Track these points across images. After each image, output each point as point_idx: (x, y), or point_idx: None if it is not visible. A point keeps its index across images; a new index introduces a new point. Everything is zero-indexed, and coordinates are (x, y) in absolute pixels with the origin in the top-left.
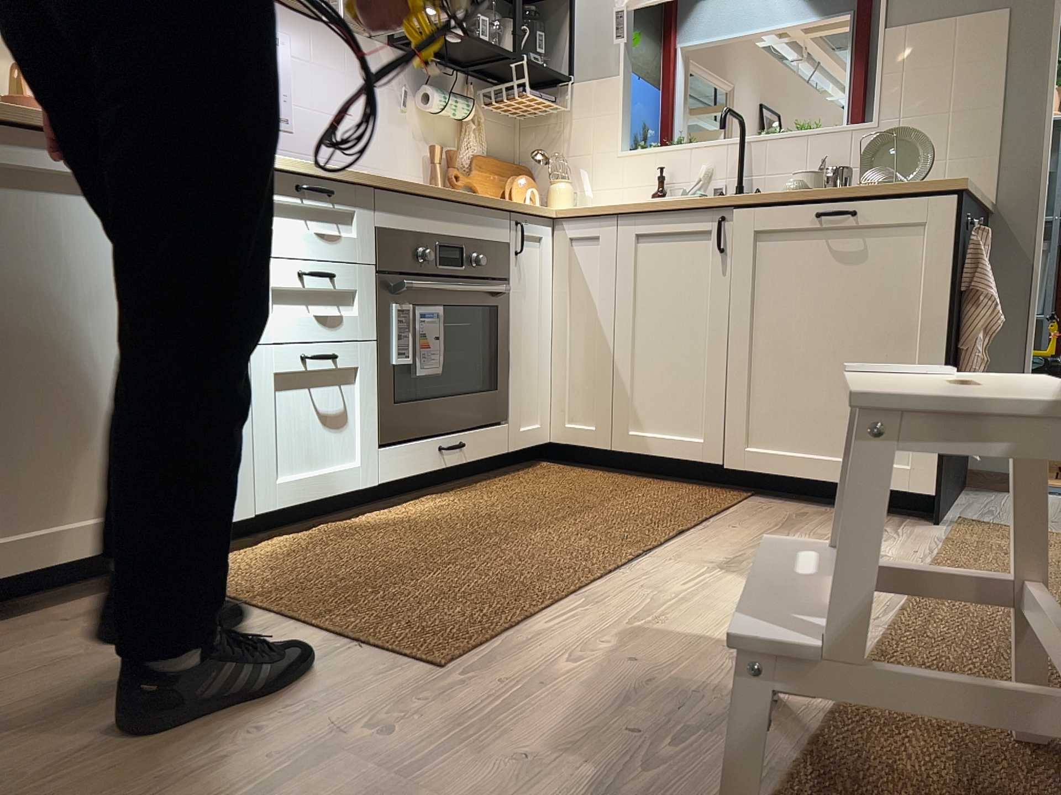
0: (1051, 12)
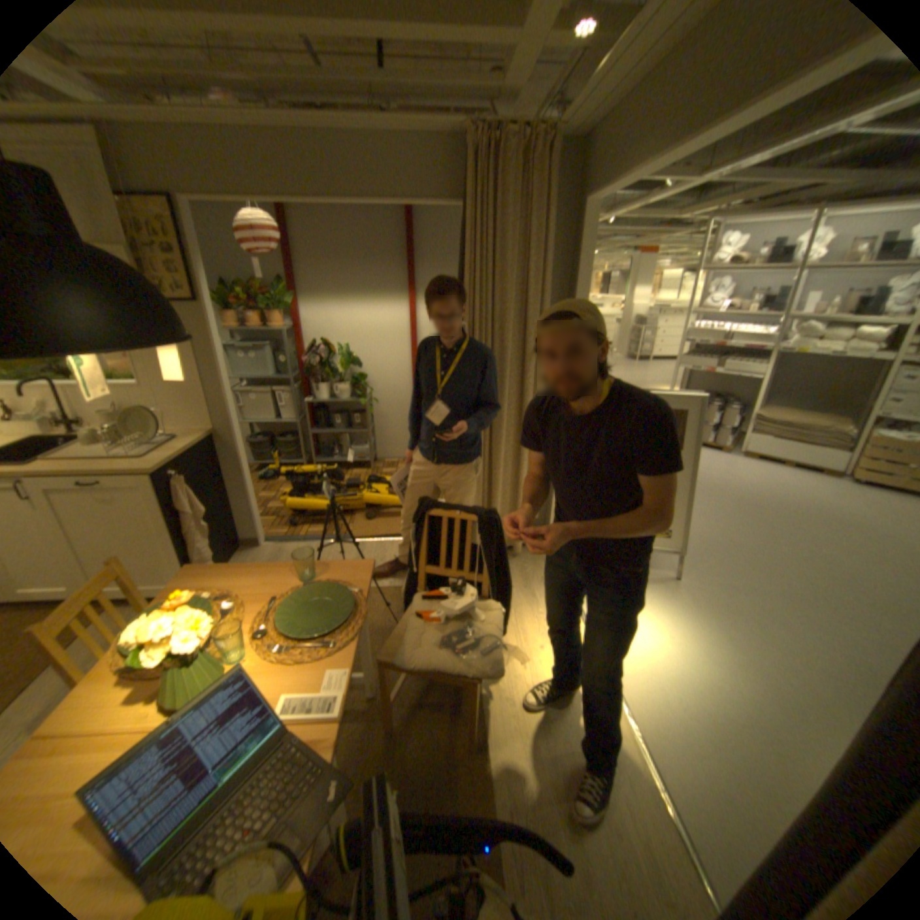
0: (212, 336)
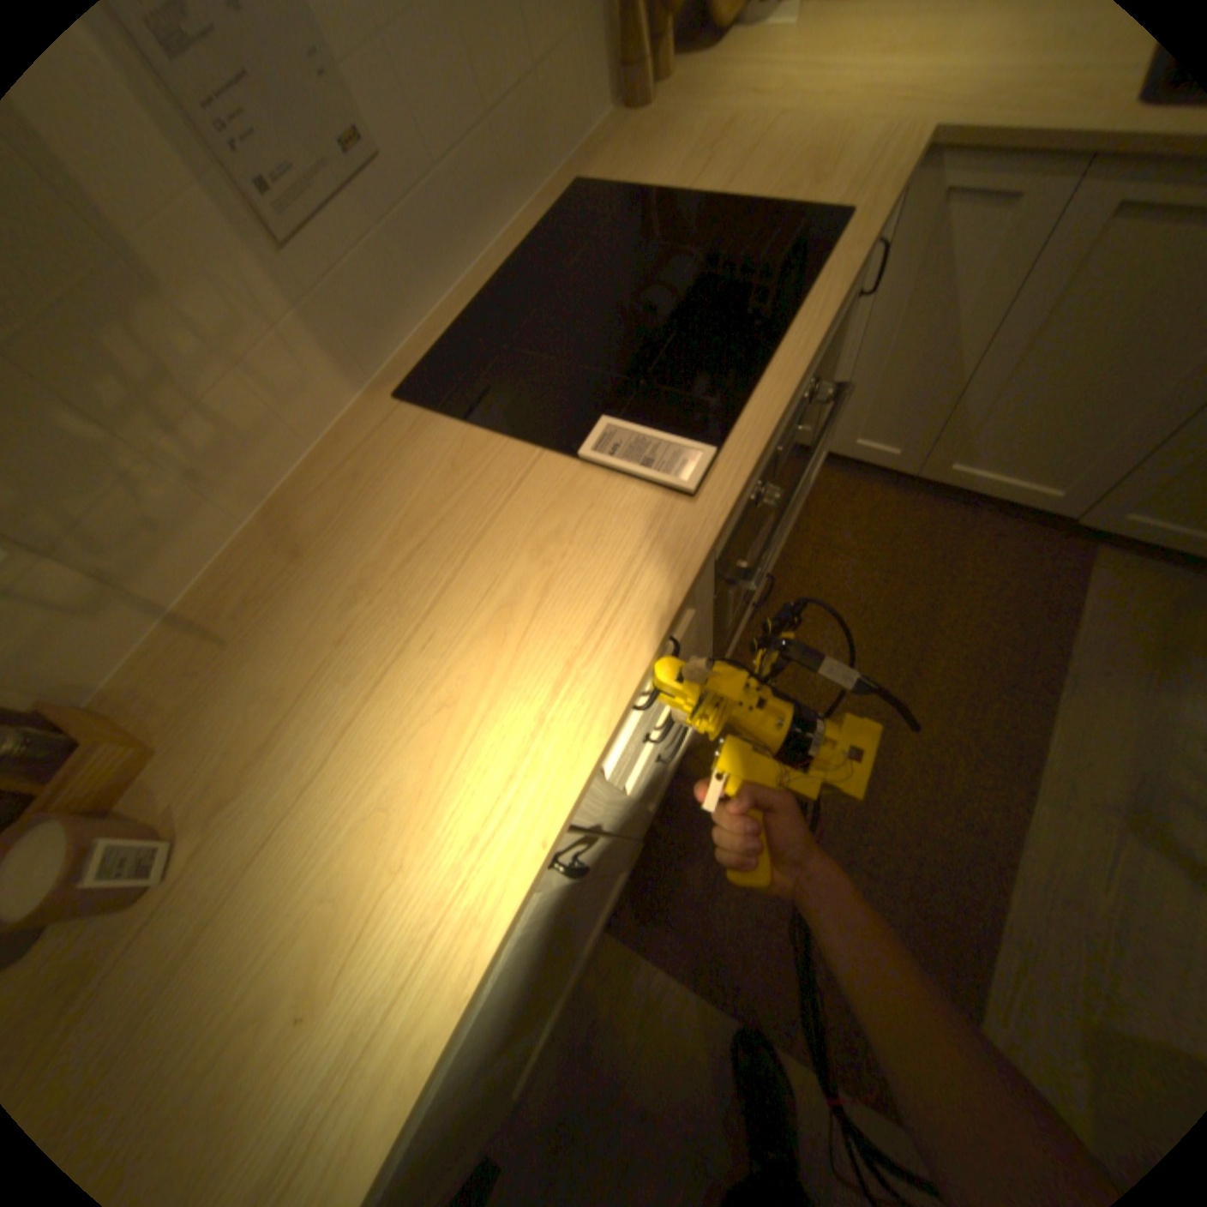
0: None
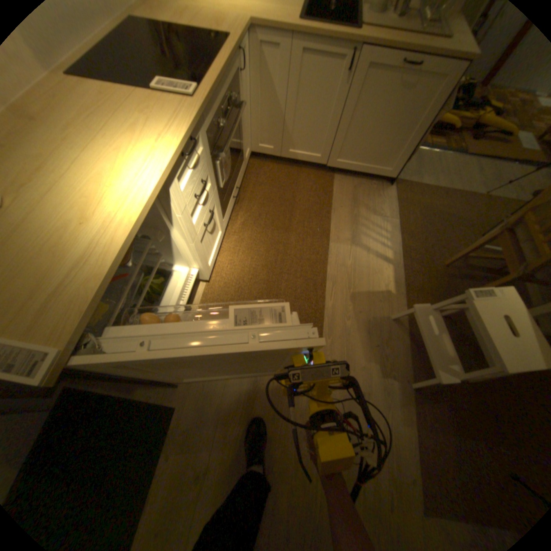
0: None
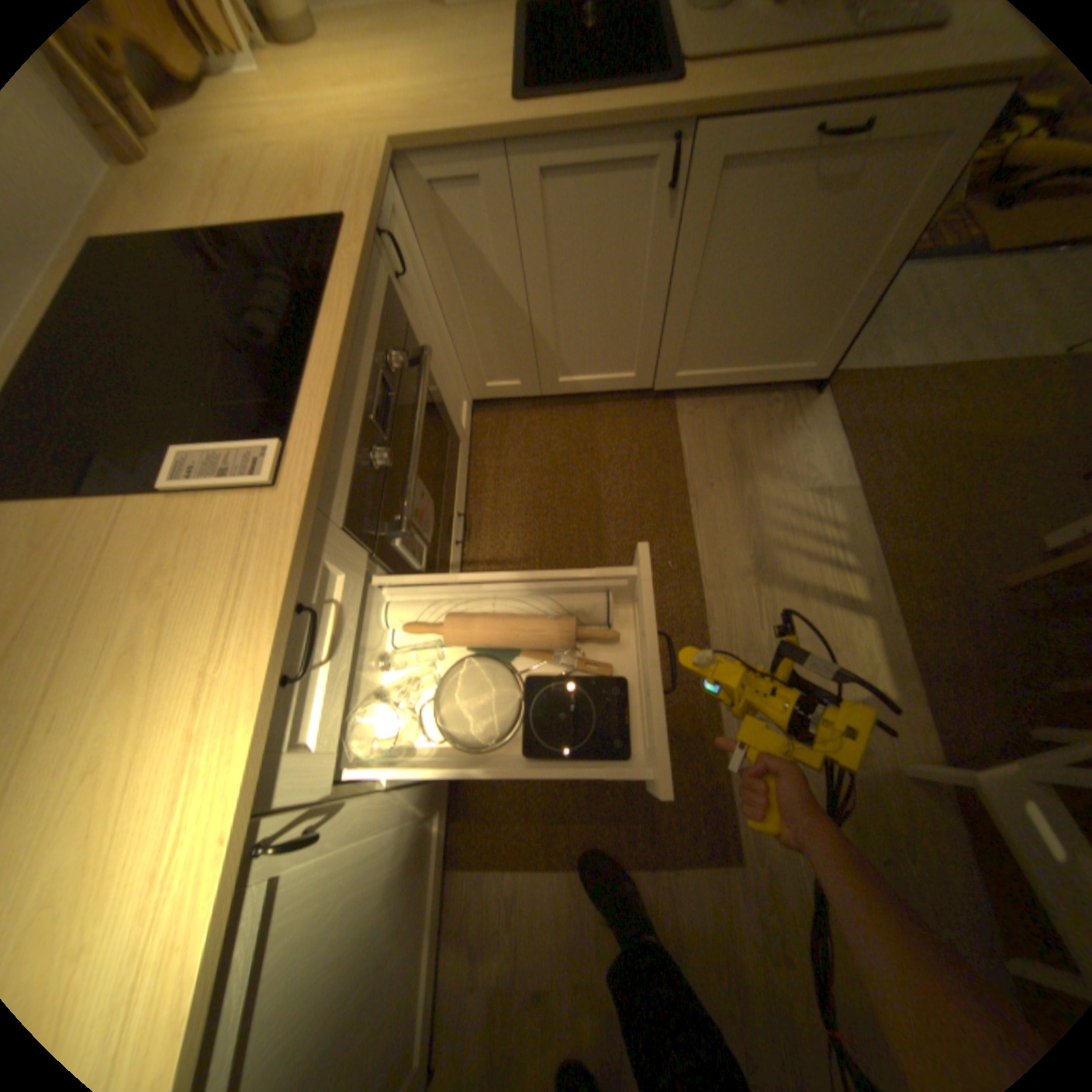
0: None
